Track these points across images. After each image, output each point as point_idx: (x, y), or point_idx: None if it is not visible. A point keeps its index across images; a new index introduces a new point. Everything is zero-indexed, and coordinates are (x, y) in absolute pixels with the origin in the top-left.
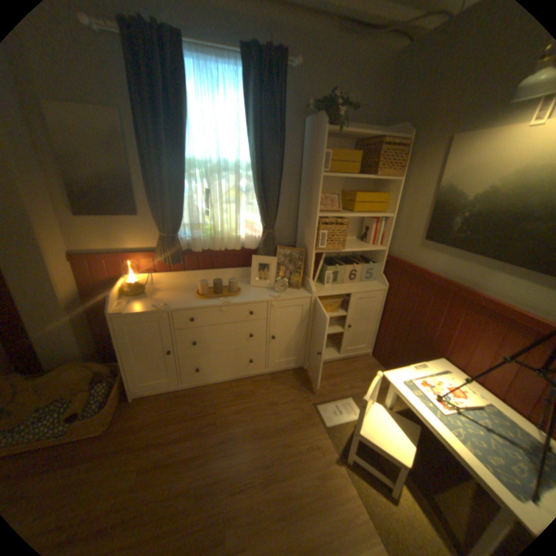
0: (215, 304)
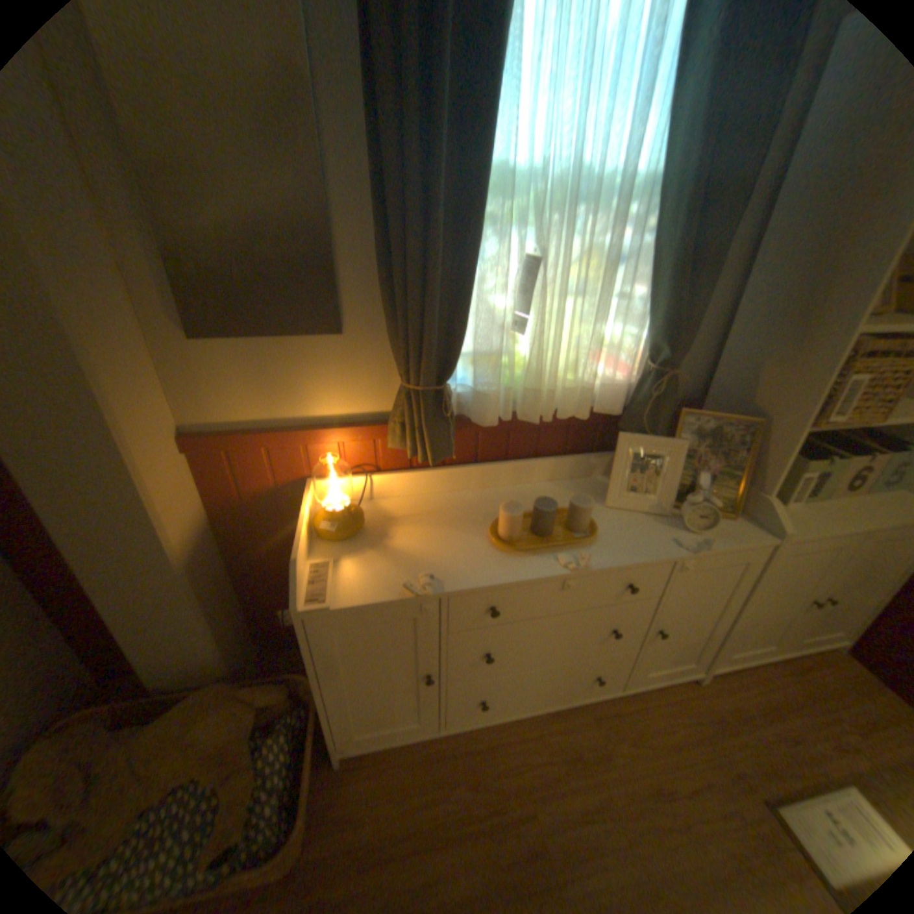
0: (552, 572)
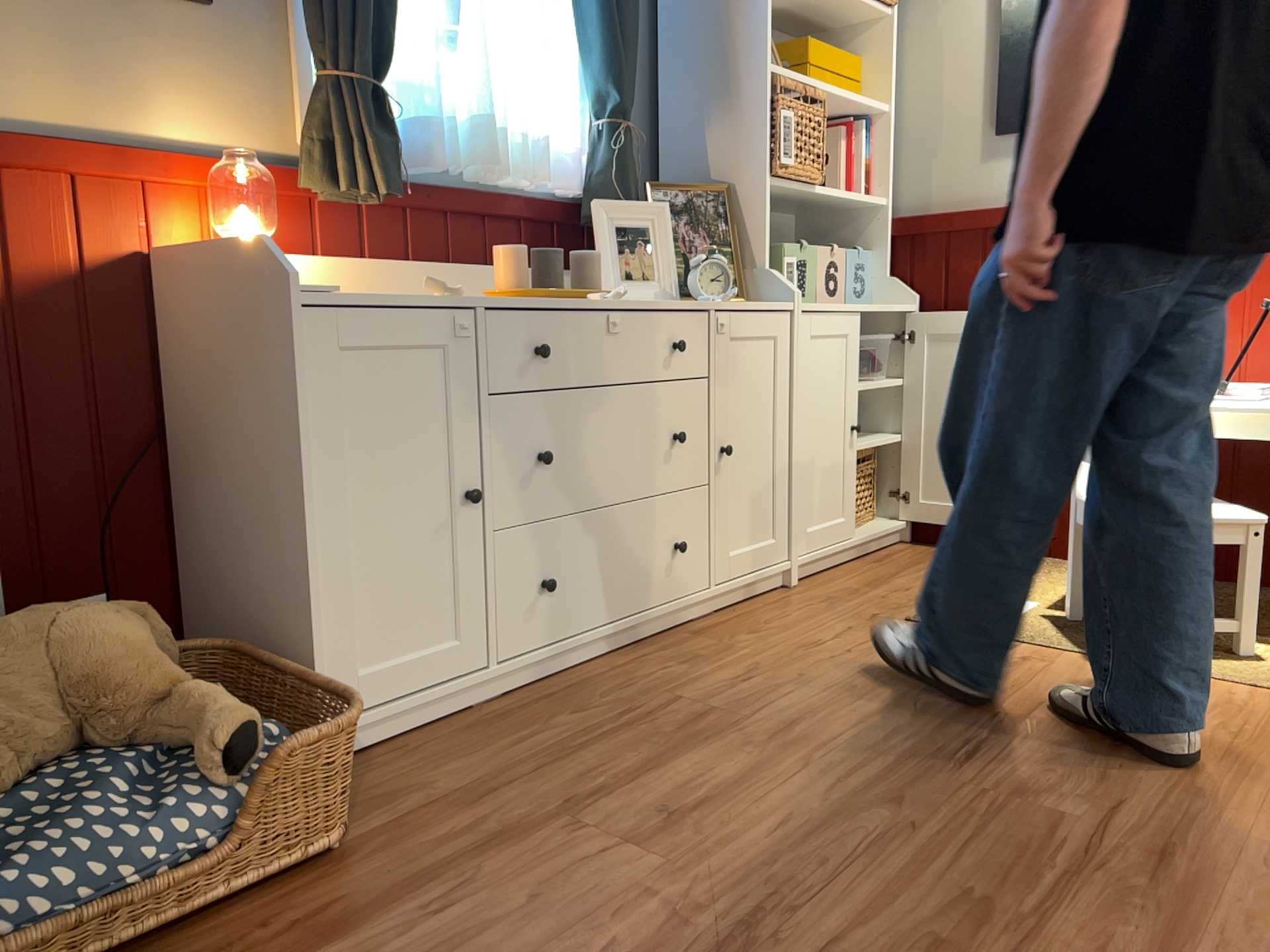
0: (589, 302)
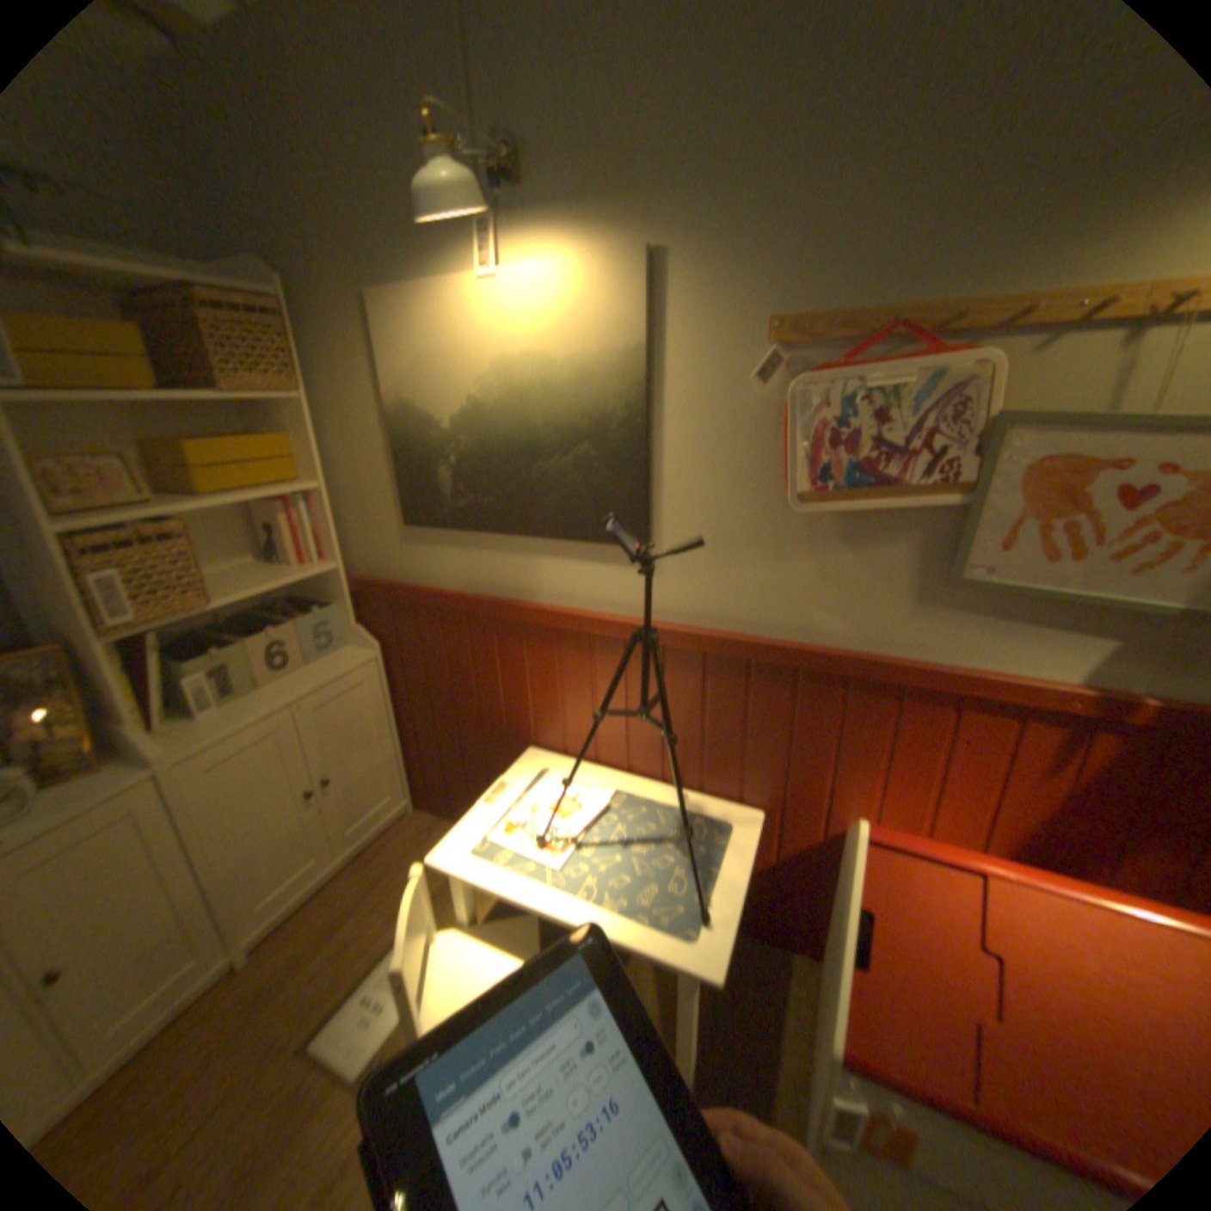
0: None
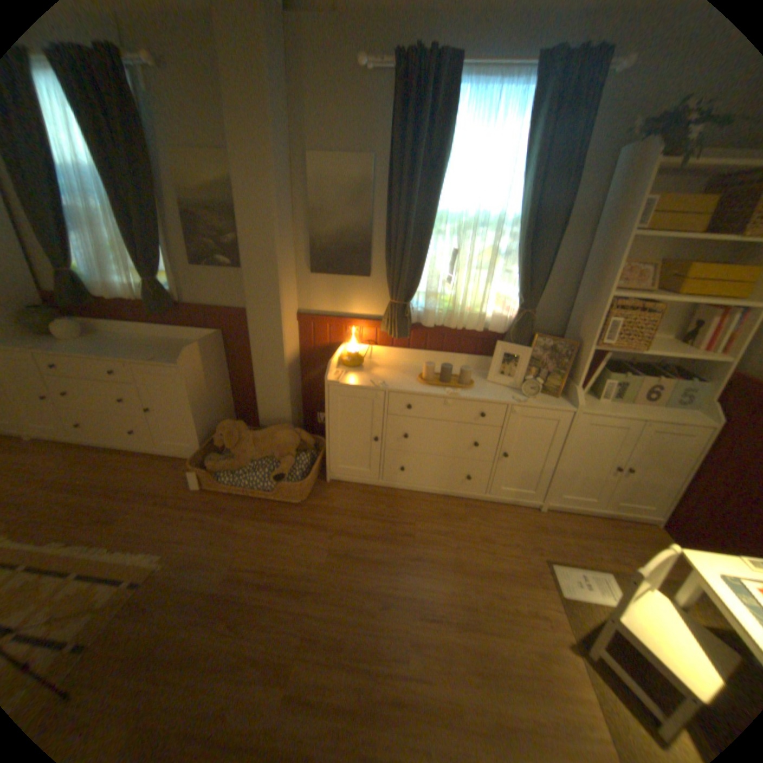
0: (439, 394)
